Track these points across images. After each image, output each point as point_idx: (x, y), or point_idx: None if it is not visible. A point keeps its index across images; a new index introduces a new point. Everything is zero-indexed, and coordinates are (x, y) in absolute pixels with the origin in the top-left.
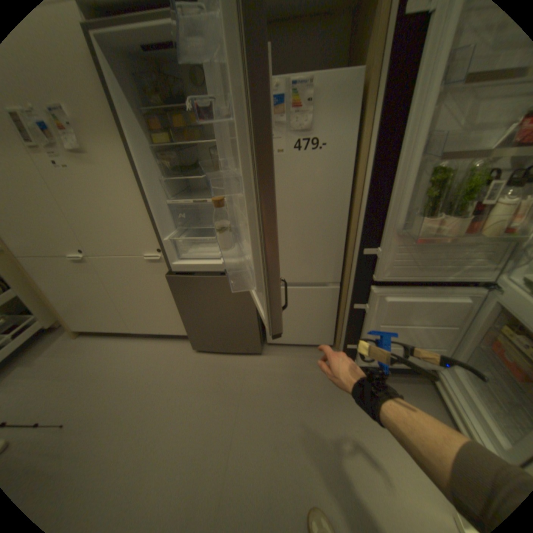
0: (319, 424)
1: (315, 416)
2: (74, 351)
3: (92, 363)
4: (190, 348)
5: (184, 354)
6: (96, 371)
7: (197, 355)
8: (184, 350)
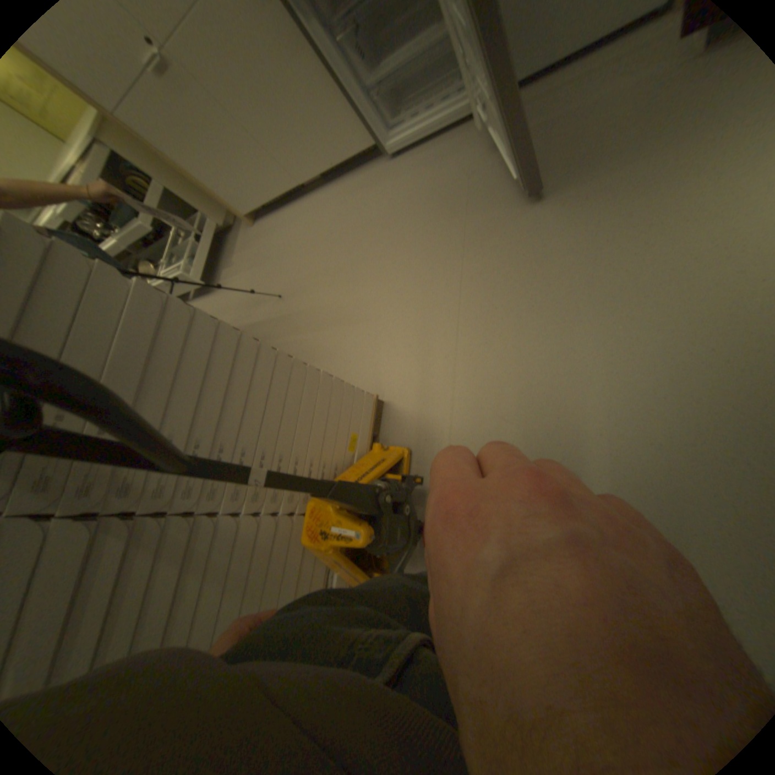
0: (622, 161)
1: (614, 153)
2: (260, 236)
3: (281, 237)
4: (382, 166)
5: (377, 177)
6: (288, 243)
7: (394, 170)
8: (375, 172)
